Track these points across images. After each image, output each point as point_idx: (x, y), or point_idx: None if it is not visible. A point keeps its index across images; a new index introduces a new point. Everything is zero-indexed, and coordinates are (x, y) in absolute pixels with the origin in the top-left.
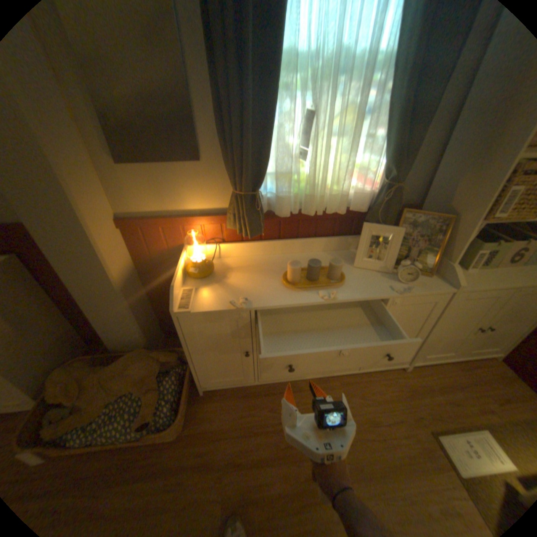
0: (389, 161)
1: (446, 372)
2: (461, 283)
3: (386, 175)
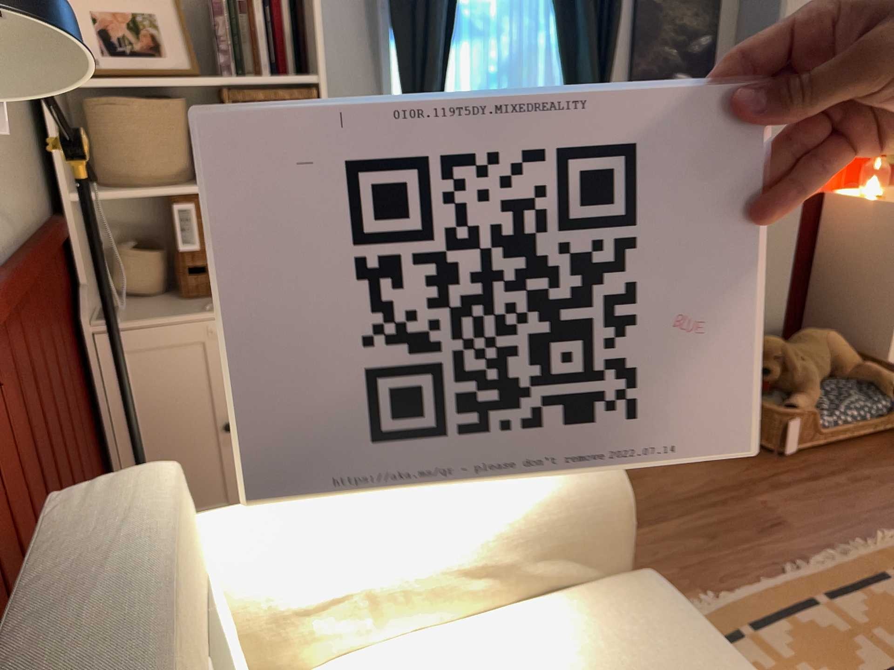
0: None
1: None
2: None
3: None
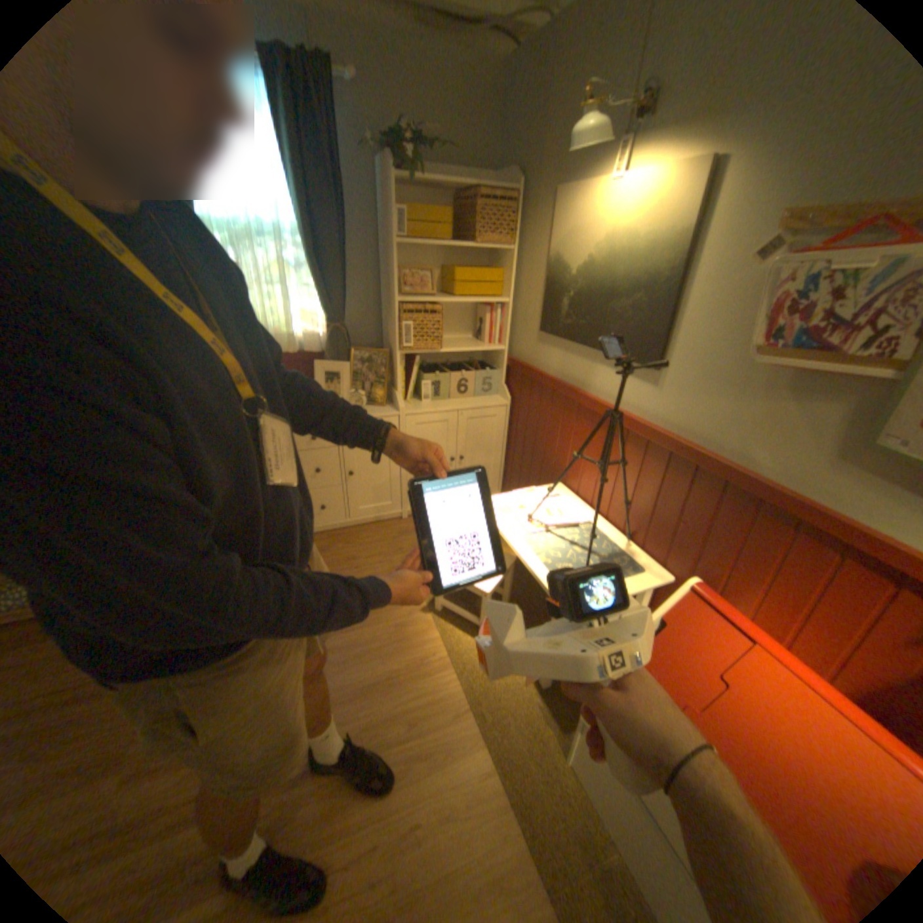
0: (321, 307)
1: None
2: (400, 407)
3: (325, 319)
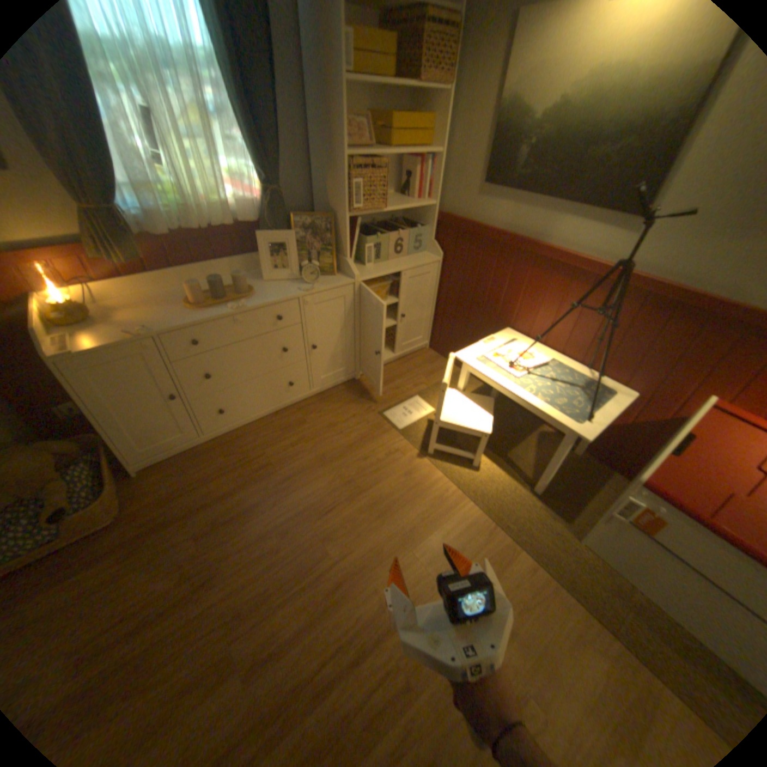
0: (255, 165)
1: (388, 370)
2: (354, 274)
3: (259, 181)
